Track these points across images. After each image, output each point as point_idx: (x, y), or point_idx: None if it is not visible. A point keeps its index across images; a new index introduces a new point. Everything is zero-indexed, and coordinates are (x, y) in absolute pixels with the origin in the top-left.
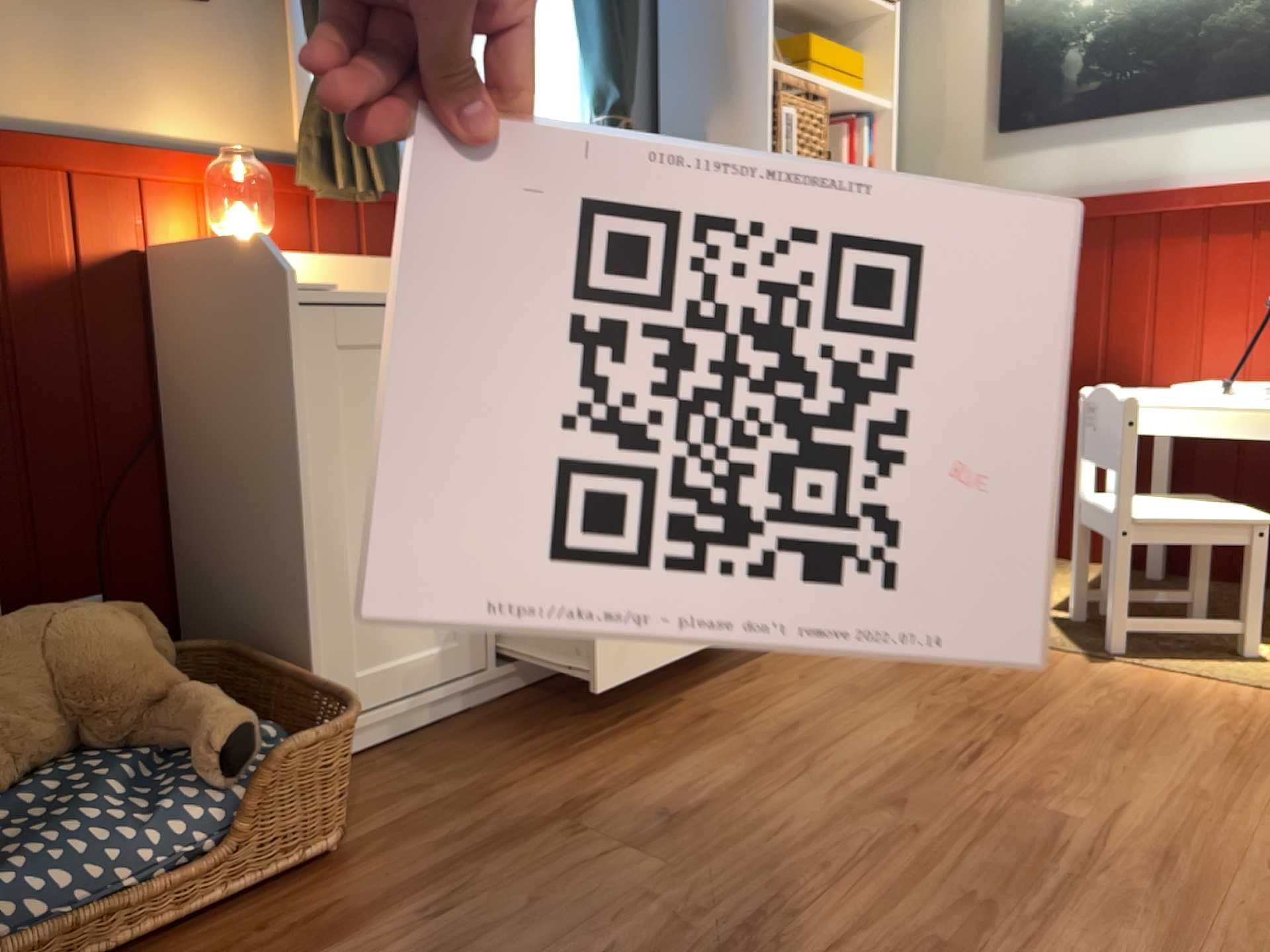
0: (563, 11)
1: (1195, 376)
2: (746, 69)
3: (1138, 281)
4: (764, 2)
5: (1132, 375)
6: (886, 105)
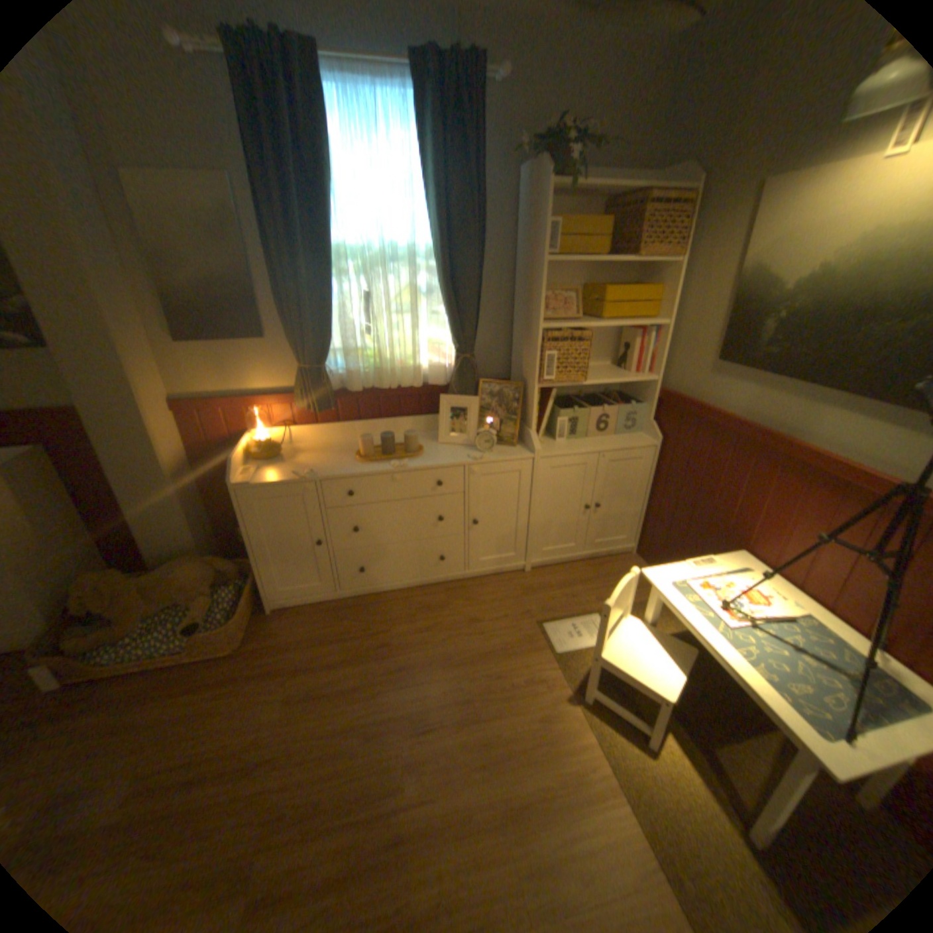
0: (437, 301)
1: (778, 563)
2: (533, 326)
3: (765, 489)
4: (540, 291)
5: (746, 540)
6: (664, 322)
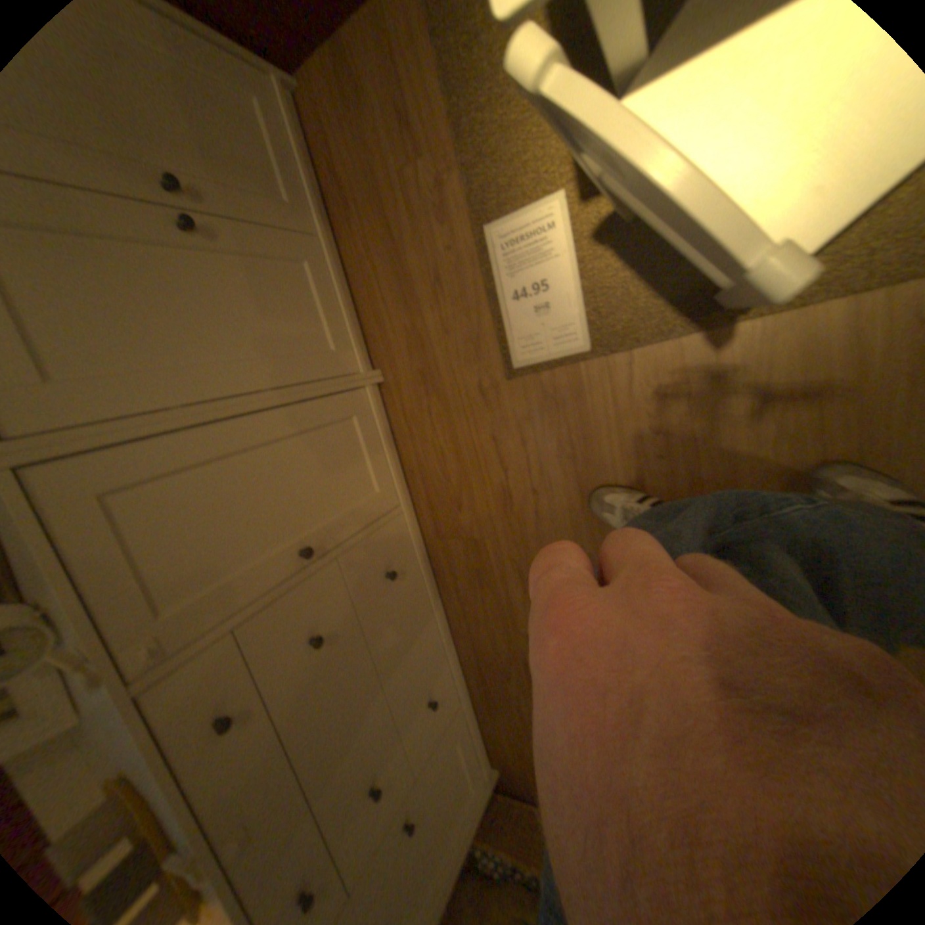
0: None
1: None
2: None
3: None
4: None
5: None
6: None
